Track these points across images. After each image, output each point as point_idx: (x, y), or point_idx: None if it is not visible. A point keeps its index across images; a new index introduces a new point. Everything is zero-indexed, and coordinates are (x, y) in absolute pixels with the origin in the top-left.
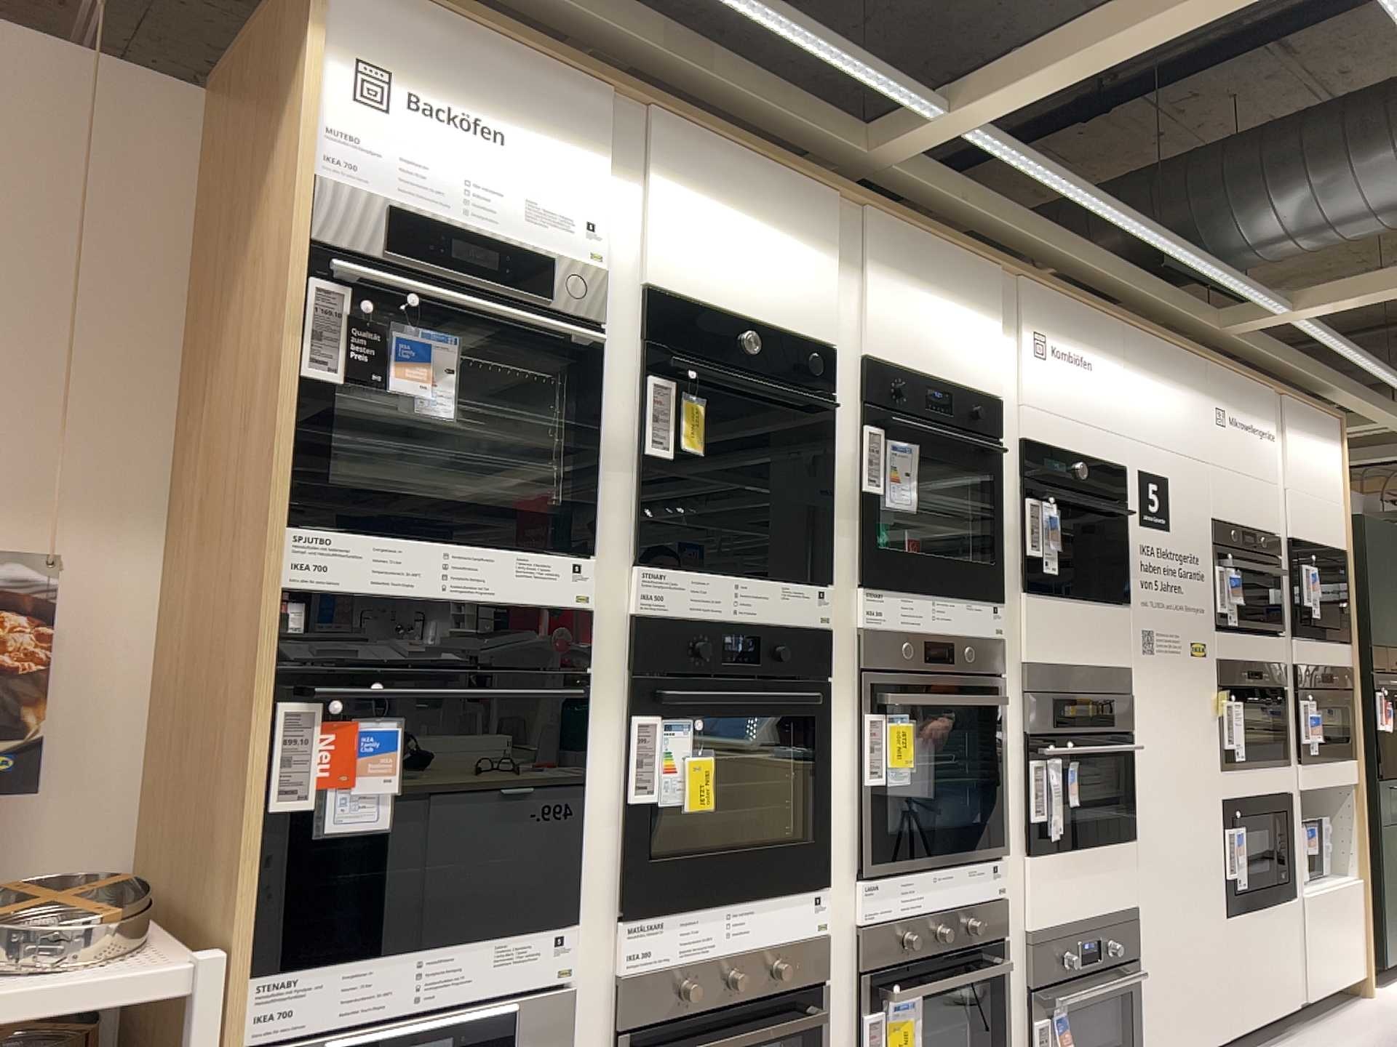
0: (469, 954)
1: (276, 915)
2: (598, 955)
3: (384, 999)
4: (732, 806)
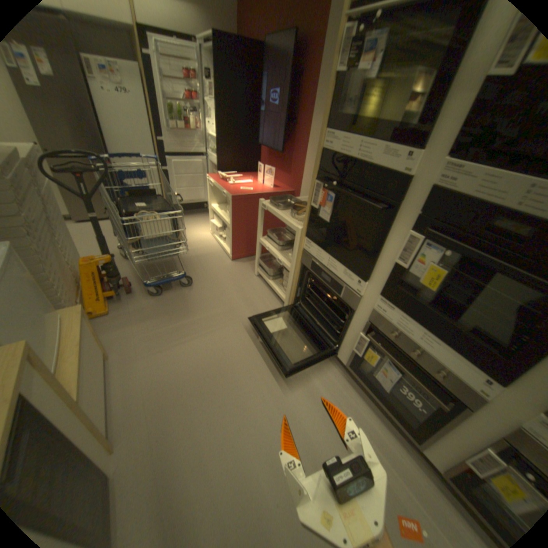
0: (335, 267)
1: (311, 230)
2: (370, 300)
3: (319, 261)
4: (476, 312)
